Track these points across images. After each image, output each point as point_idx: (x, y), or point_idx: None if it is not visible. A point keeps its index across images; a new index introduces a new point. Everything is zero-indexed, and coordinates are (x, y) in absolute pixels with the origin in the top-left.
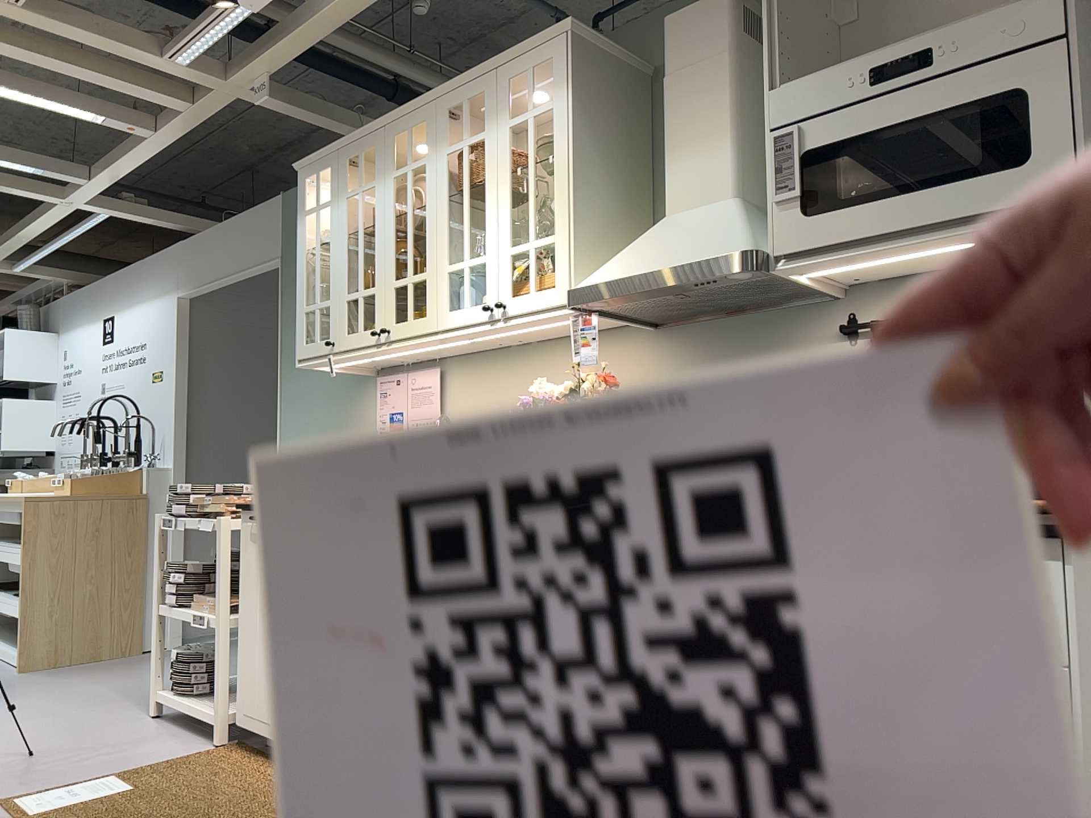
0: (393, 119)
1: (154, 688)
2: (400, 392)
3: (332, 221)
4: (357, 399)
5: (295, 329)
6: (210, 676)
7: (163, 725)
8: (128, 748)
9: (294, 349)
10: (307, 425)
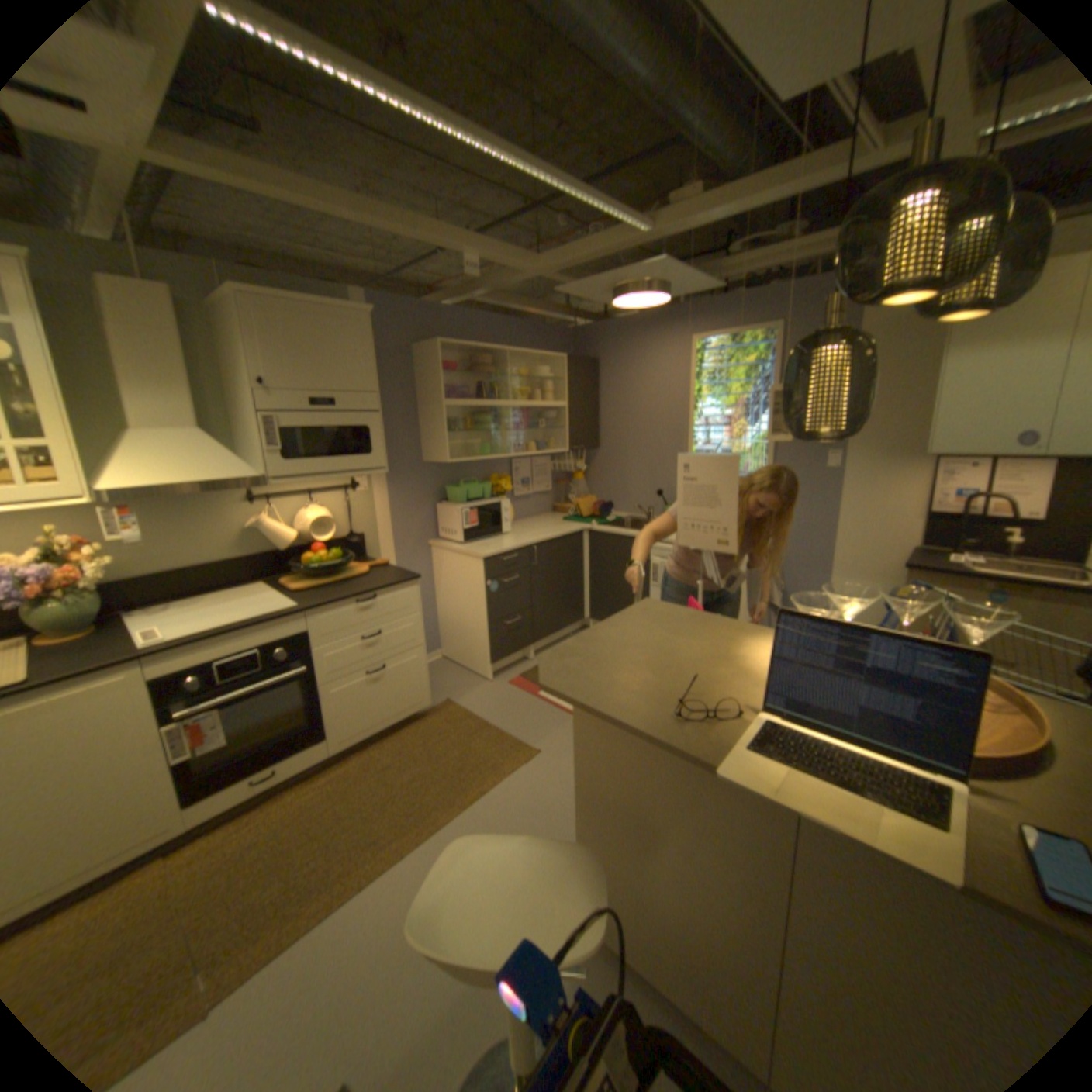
0: None
1: None
2: None
3: None
4: None
5: None
6: None
7: None
8: None
9: None
10: None
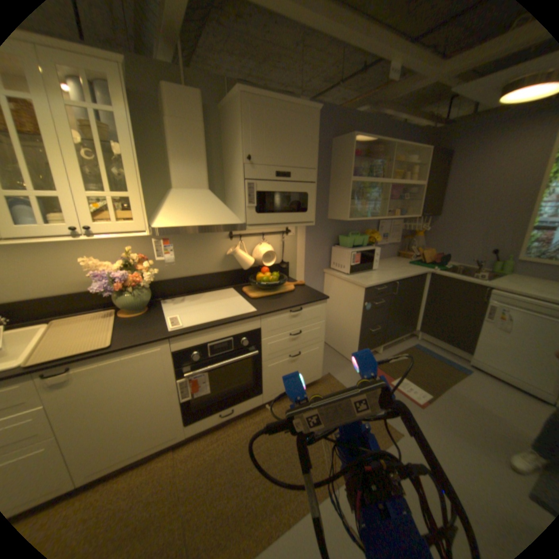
0: None
1: None
2: None
3: None
4: None
5: None
6: None
7: None
8: None
9: None
10: None
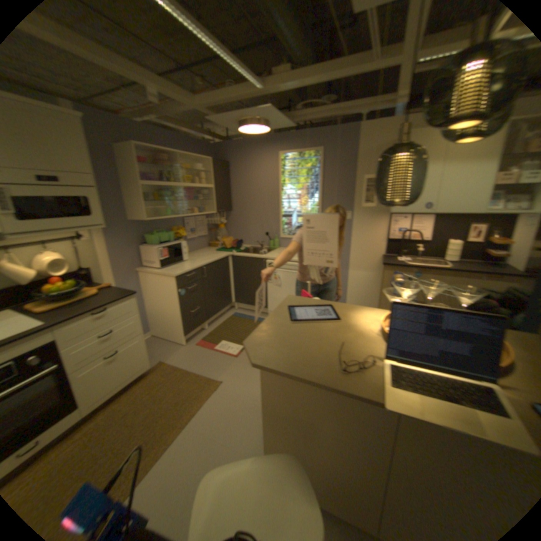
0: None
1: None
2: None
3: None
4: None
5: None
6: None
7: None
8: None
9: None
10: None
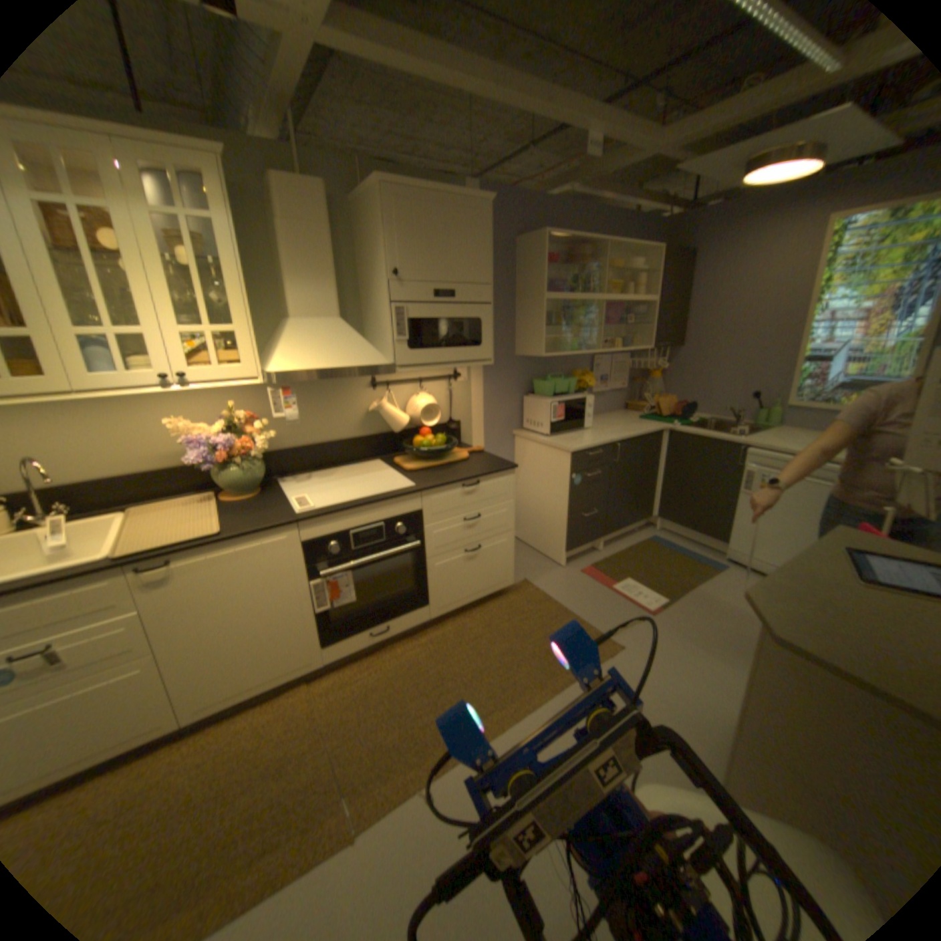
0: None
1: None
2: None
3: None
4: None
5: None
6: None
7: None
8: None
9: None
10: None
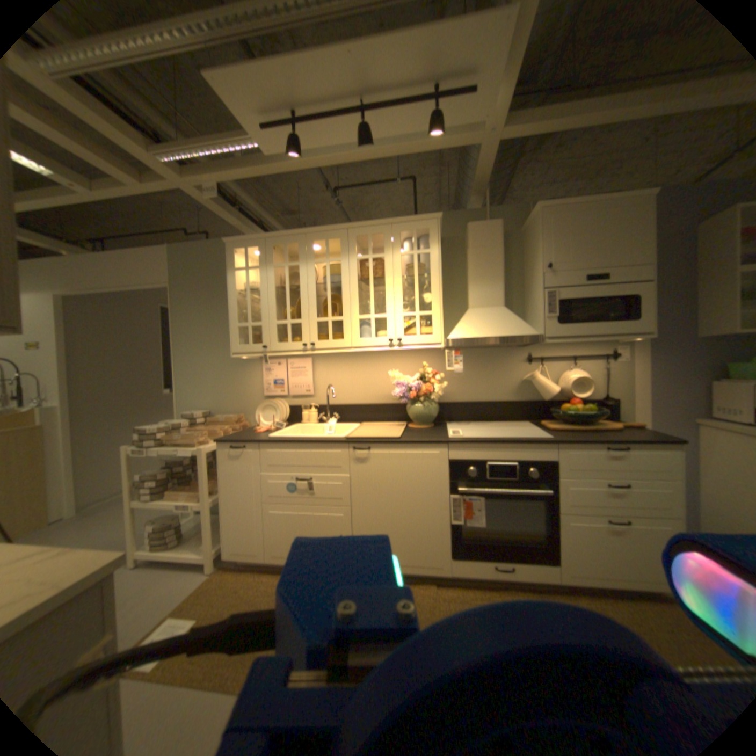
0: (313, 230)
1: (130, 552)
2: (282, 368)
3: (260, 277)
4: (245, 370)
5: (184, 327)
6: (174, 535)
7: (146, 572)
8: (146, 595)
9: (184, 338)
10: (201, 383)
